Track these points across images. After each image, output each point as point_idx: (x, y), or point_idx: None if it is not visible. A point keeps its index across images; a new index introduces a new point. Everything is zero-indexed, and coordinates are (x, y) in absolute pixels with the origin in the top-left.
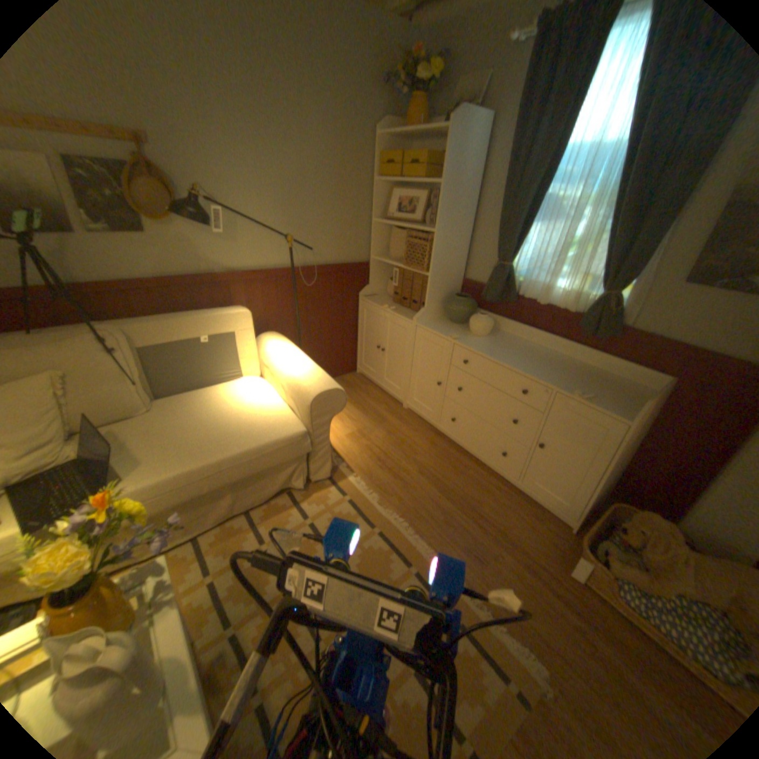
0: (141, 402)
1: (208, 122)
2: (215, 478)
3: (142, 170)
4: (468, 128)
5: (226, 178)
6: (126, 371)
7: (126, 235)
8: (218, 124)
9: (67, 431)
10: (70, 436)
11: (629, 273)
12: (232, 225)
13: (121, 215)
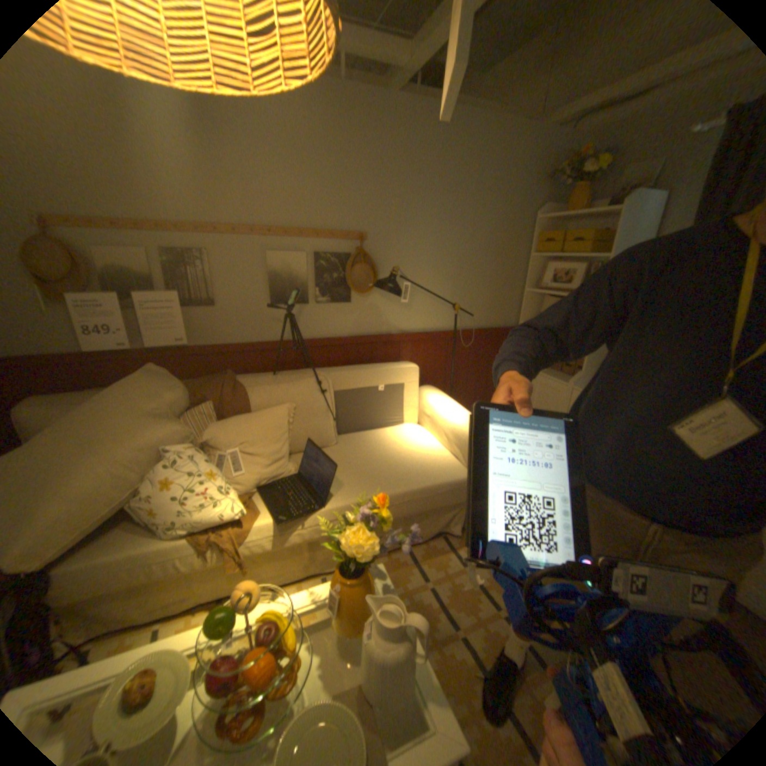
0: (335, 435)
1: (408, 222)
2: (399, 508)
3: (359, 259)
4: (642, 208)
5: (413, 261)
6: (331, 408)
7: (339, 305)
8: (415, 223)
9: (288, 451)
10: (288, 456)
11: None
12: (411, 297)
13: (339, 291)
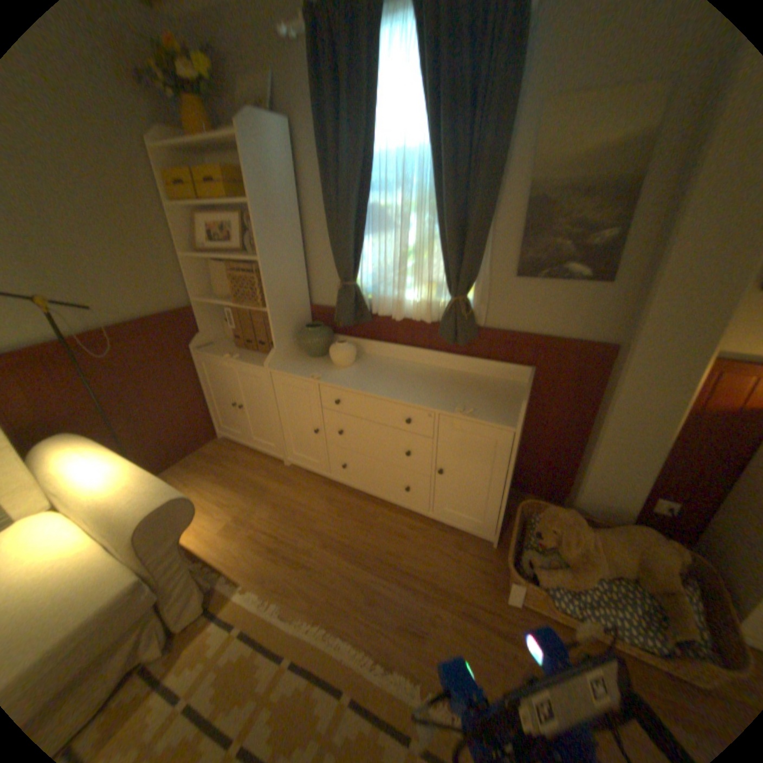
0: None
1: None
2: None
3: None
4: (262, 137)
5: None
6: None
7: None
8: None
9: None
10: None
11: (468, 276)
12: None
13: None
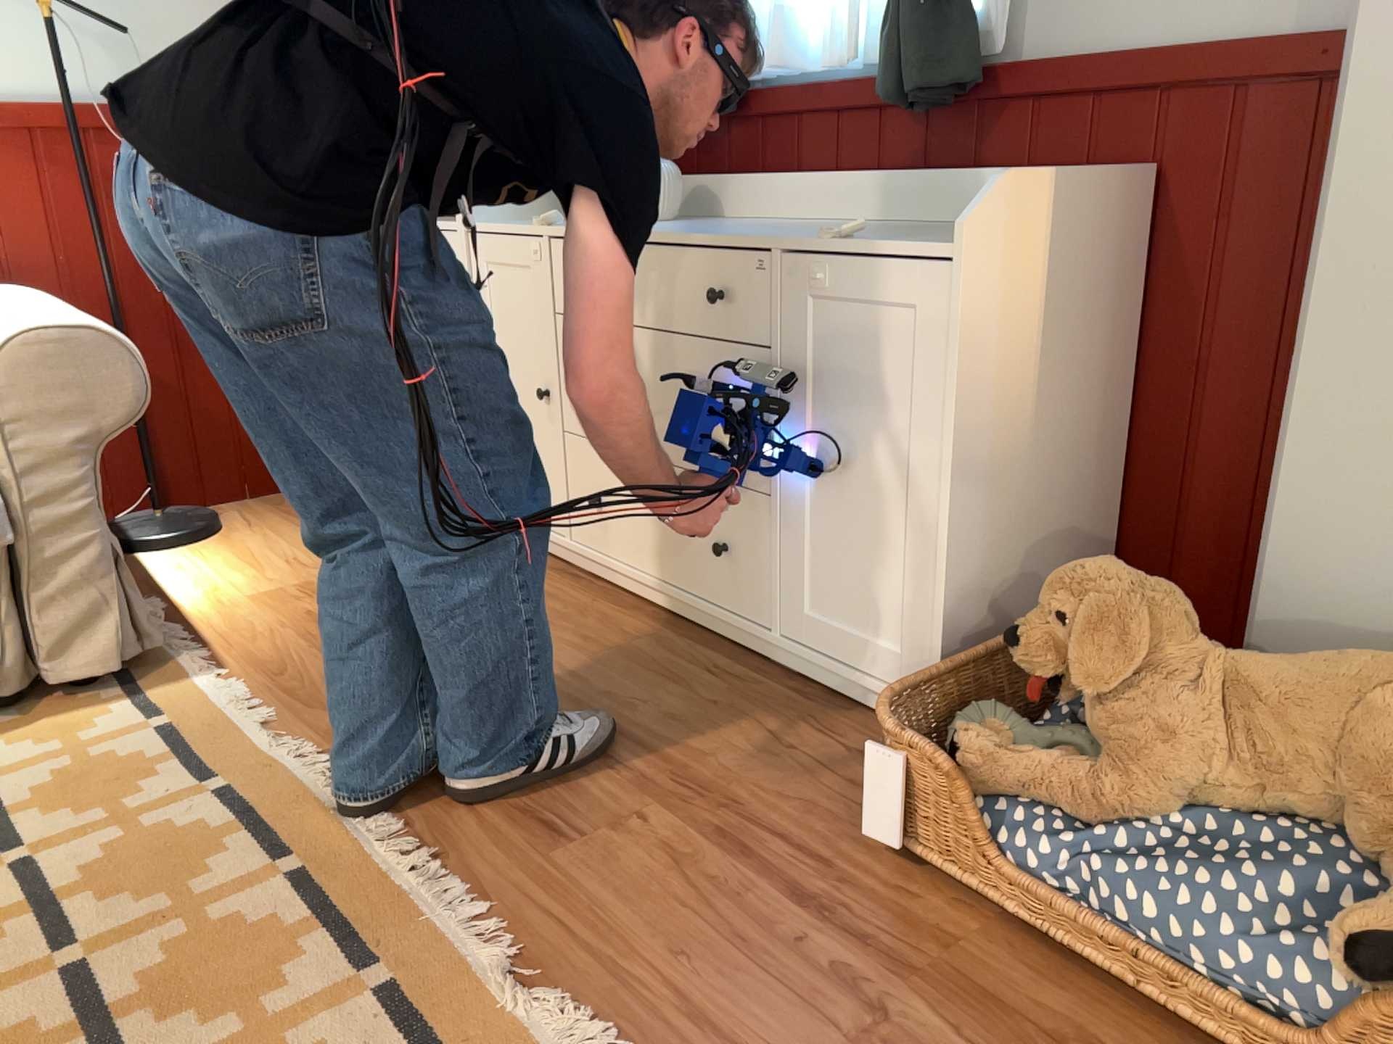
0: None
1: None
2: None
3: None
4: None
5: None
6: None
7: None
8: None
9: None
10: None
11: None
12: None
13: None
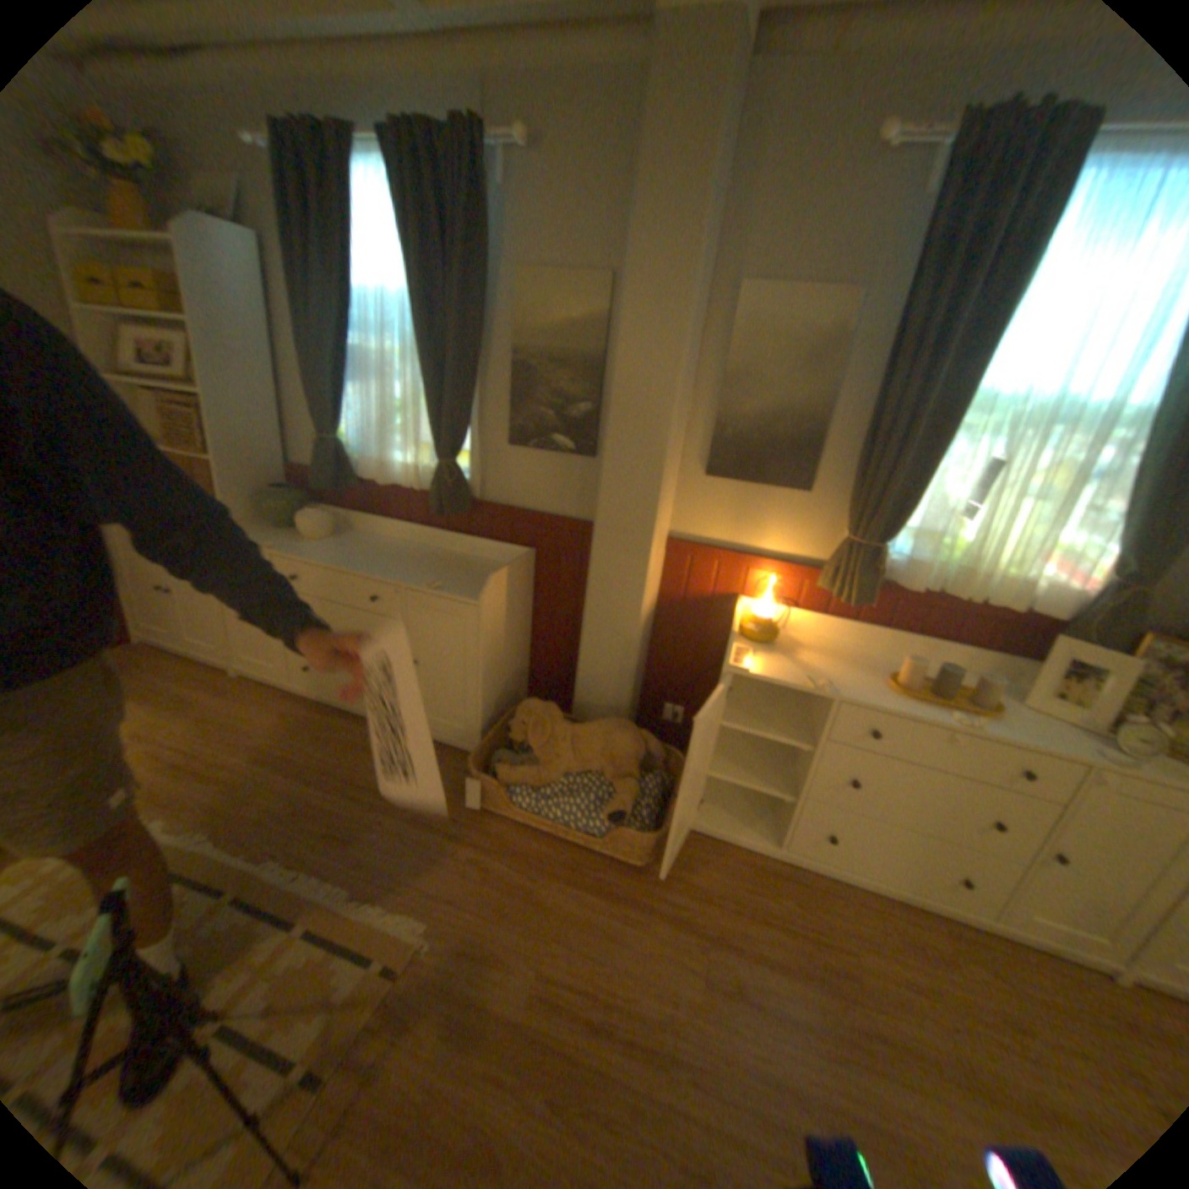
0: None
1: None
2: None
3: None
4: (213, 250)
5: None
6: None
7: None
8: None
9: None
10: None
11: (452, 439)
12: None
13: None
